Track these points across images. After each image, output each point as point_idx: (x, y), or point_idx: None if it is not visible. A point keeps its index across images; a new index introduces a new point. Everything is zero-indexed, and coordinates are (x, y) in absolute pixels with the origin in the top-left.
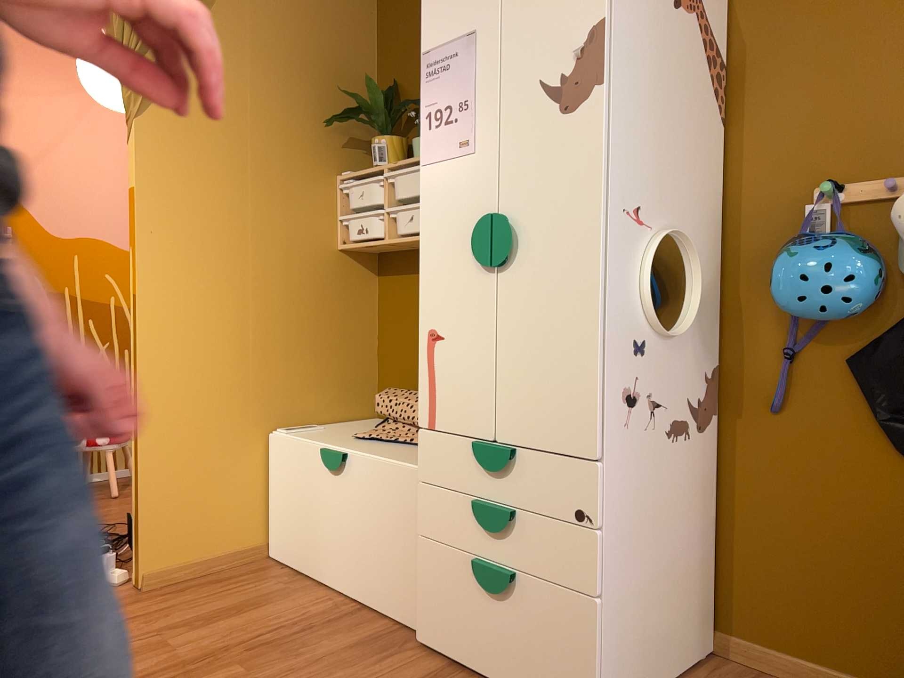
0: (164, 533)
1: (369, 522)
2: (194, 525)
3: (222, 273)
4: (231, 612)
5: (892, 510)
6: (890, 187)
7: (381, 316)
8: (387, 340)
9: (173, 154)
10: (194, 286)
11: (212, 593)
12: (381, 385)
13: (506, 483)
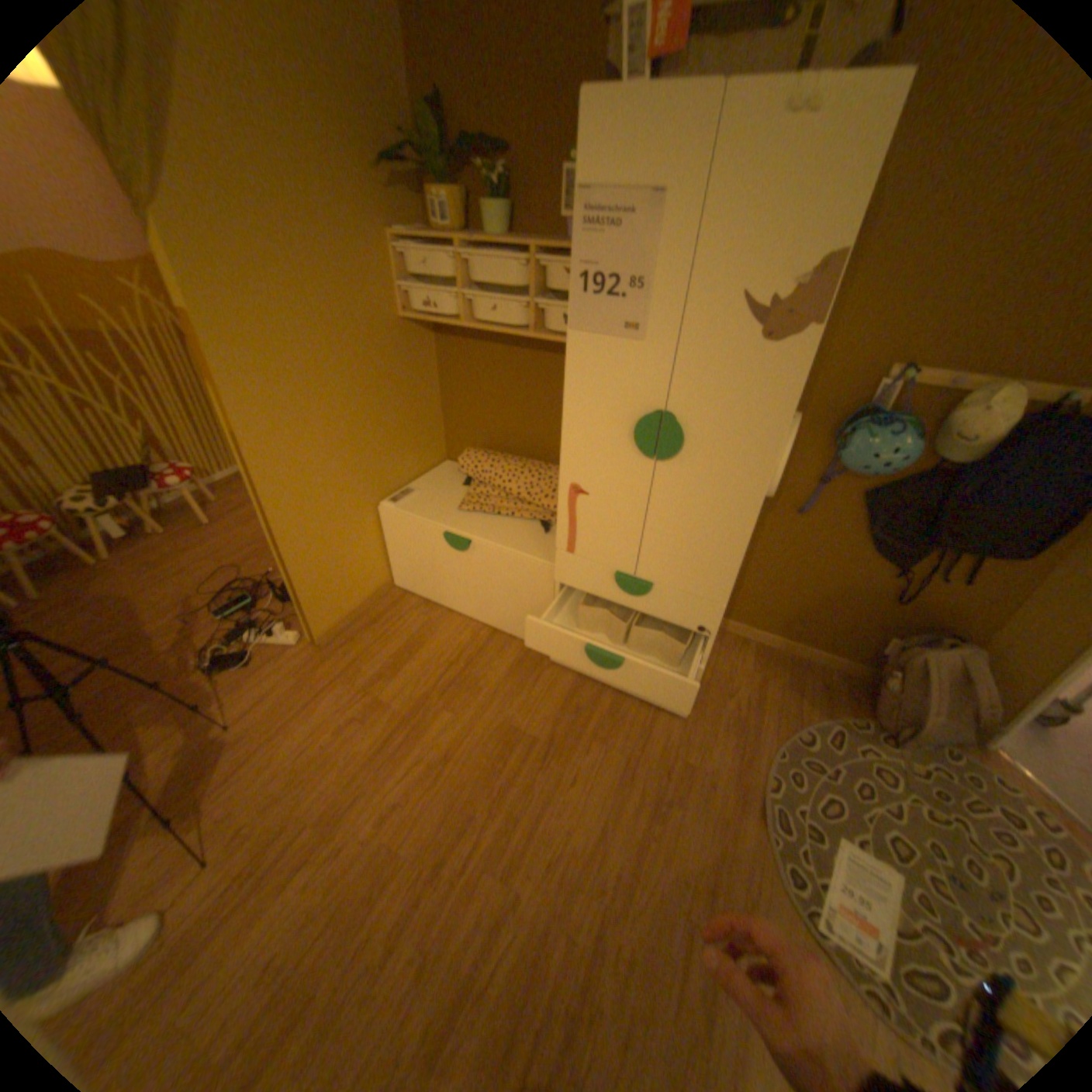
0: (323, 606)
1: (499, 586)
2: (343, 591)
3: (307, 382)
4: (406, 655)
5: (854, 576)
6: (956, 380)
7: (444, 375)
8: (453, 398)
9: (214, 252)
10: (286, 405)
11: (378, 637)
12: (450, 435)
13: (639, 599)
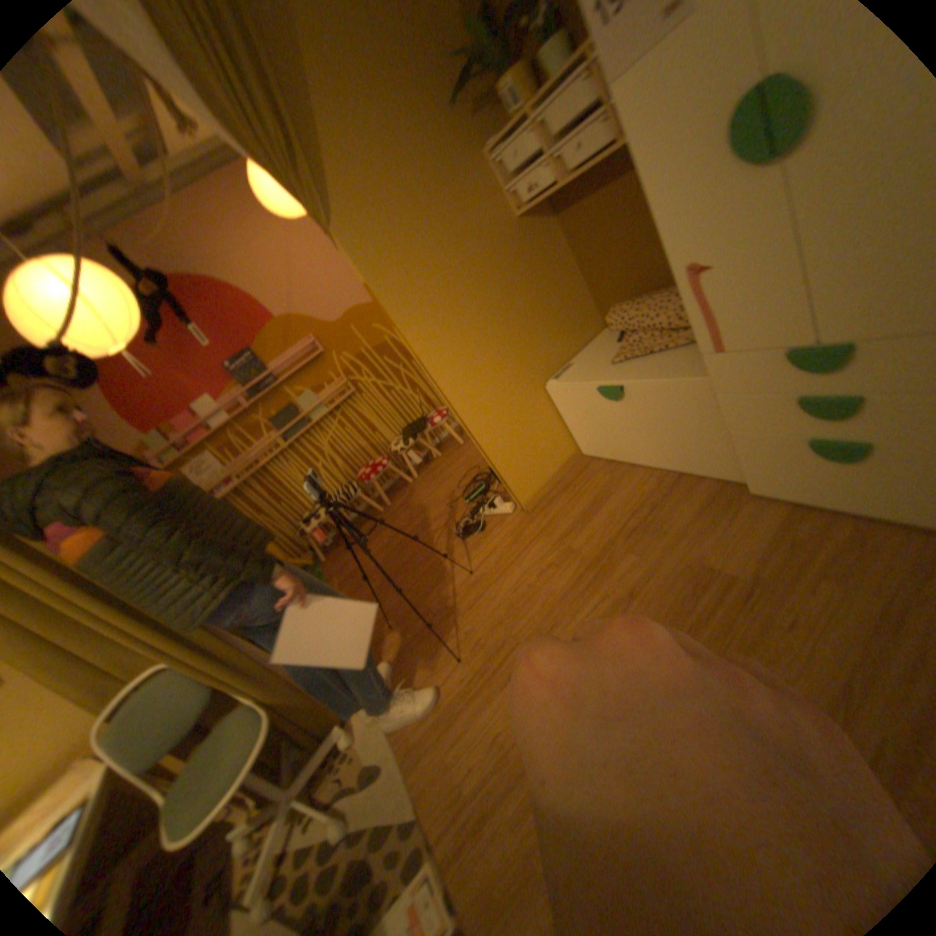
0: (520, 476)
1: (666, 422)
2: (534, 462)
3: (455, 300)
4: (593, 507)
5: None
6: None
7: (575, 247)
8: (588, 263)
9: (368, 234)
10: (445, 323)
11: (570, 496)
12: (599, 301)
13: (842, 374)
